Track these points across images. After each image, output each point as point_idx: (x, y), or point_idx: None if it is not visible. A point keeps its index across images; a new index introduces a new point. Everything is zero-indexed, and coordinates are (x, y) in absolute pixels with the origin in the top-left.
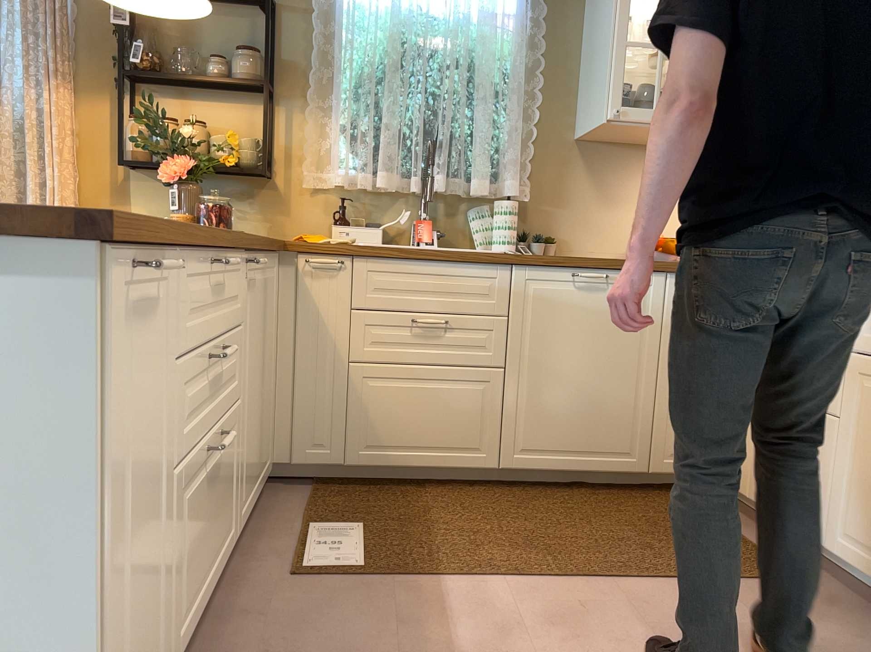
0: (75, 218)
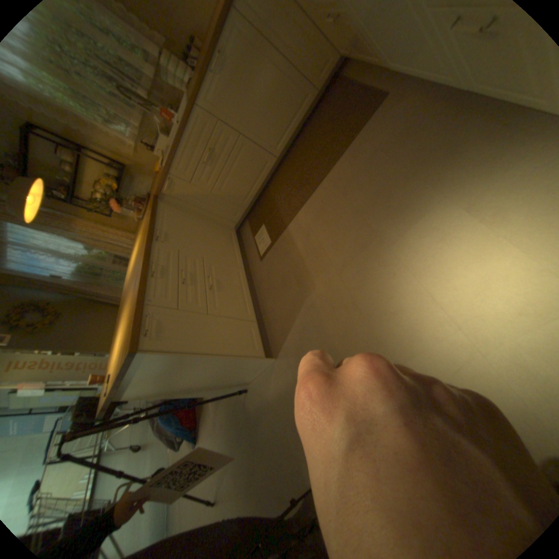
0: (129, 345)
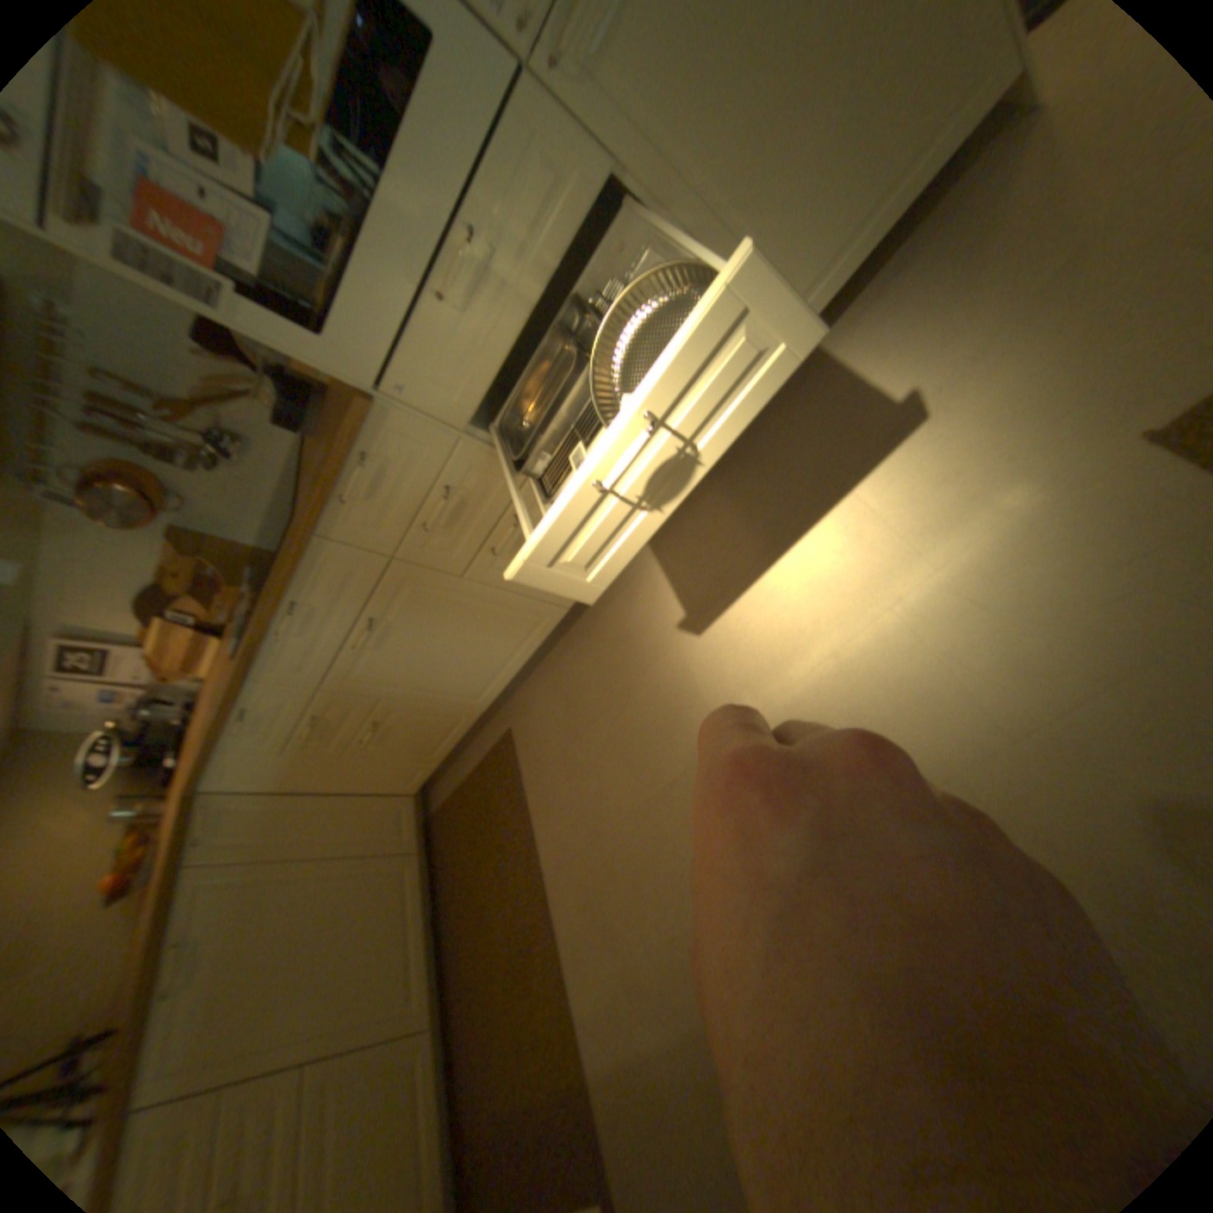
0: None
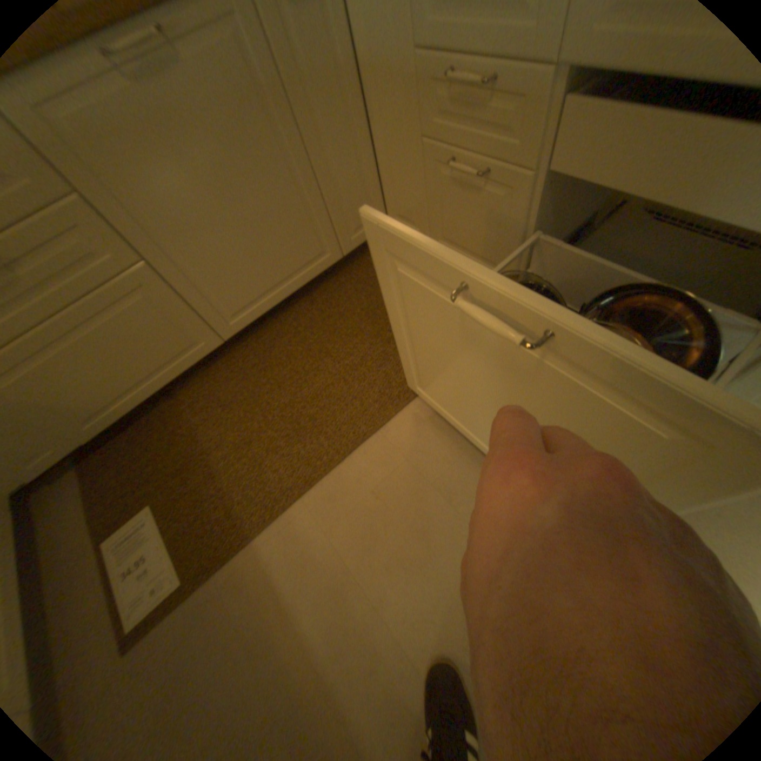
0: None
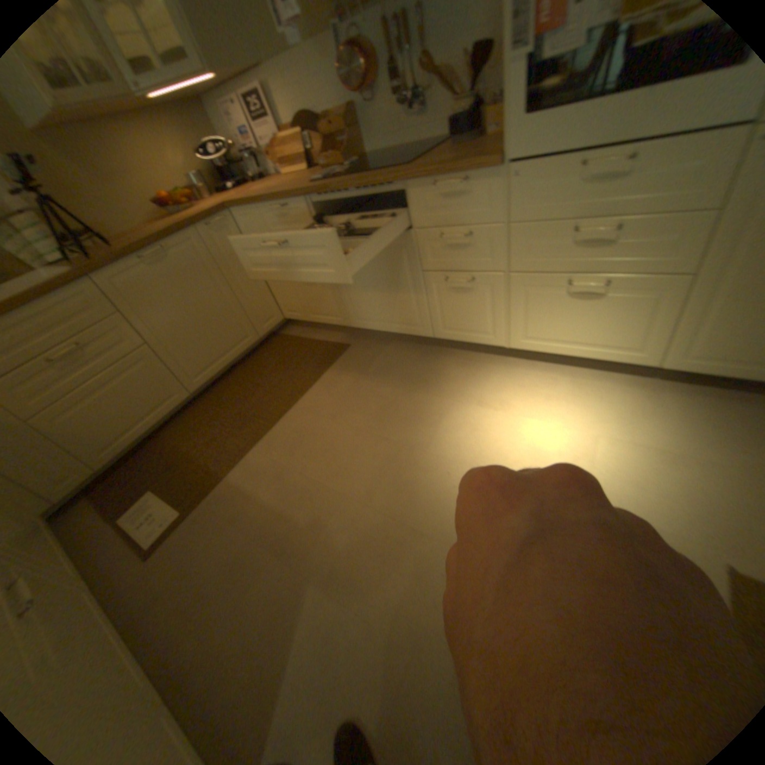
0: None
